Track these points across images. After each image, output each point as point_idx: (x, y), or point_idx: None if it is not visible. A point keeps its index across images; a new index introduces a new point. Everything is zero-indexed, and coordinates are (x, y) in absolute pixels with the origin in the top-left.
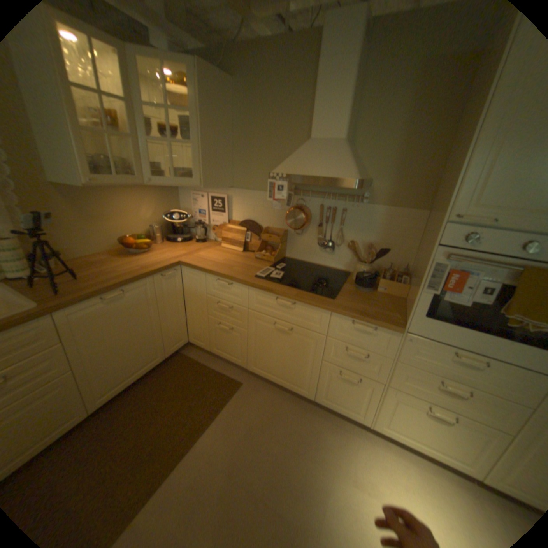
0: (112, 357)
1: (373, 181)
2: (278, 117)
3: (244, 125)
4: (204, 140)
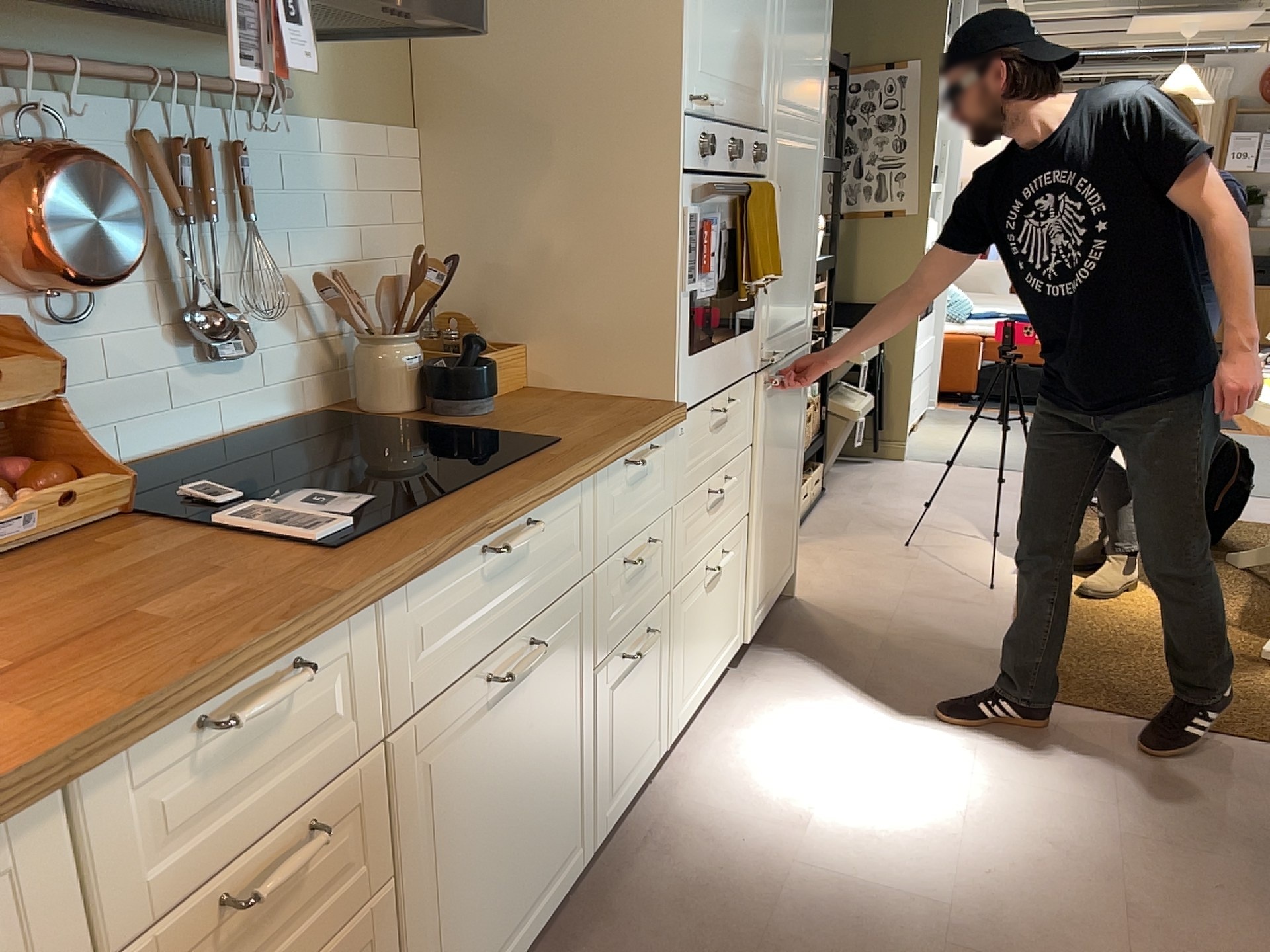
0: None
1: None
2: None
3: None
4: None
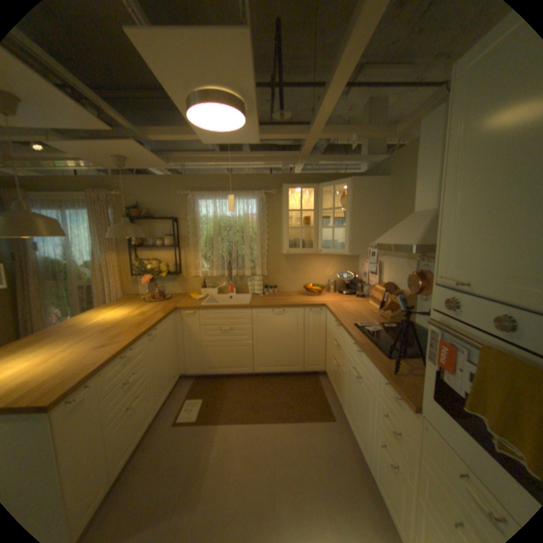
0: (270, 347)
1: None
2: (413, 196)
3: (394, 207)
4: (354, 223)
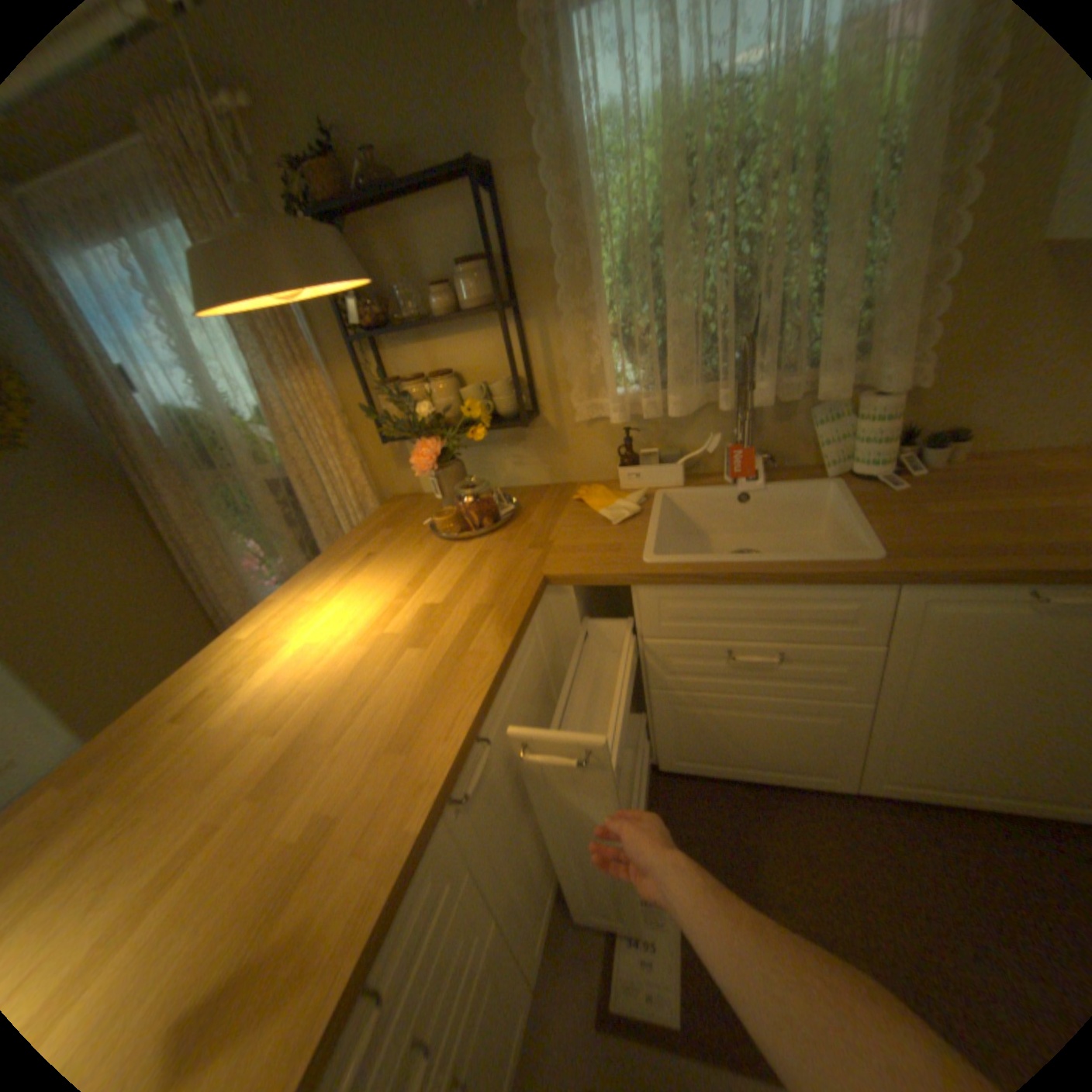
0: (970, 730)
1: None
2: None
3: None
4: None
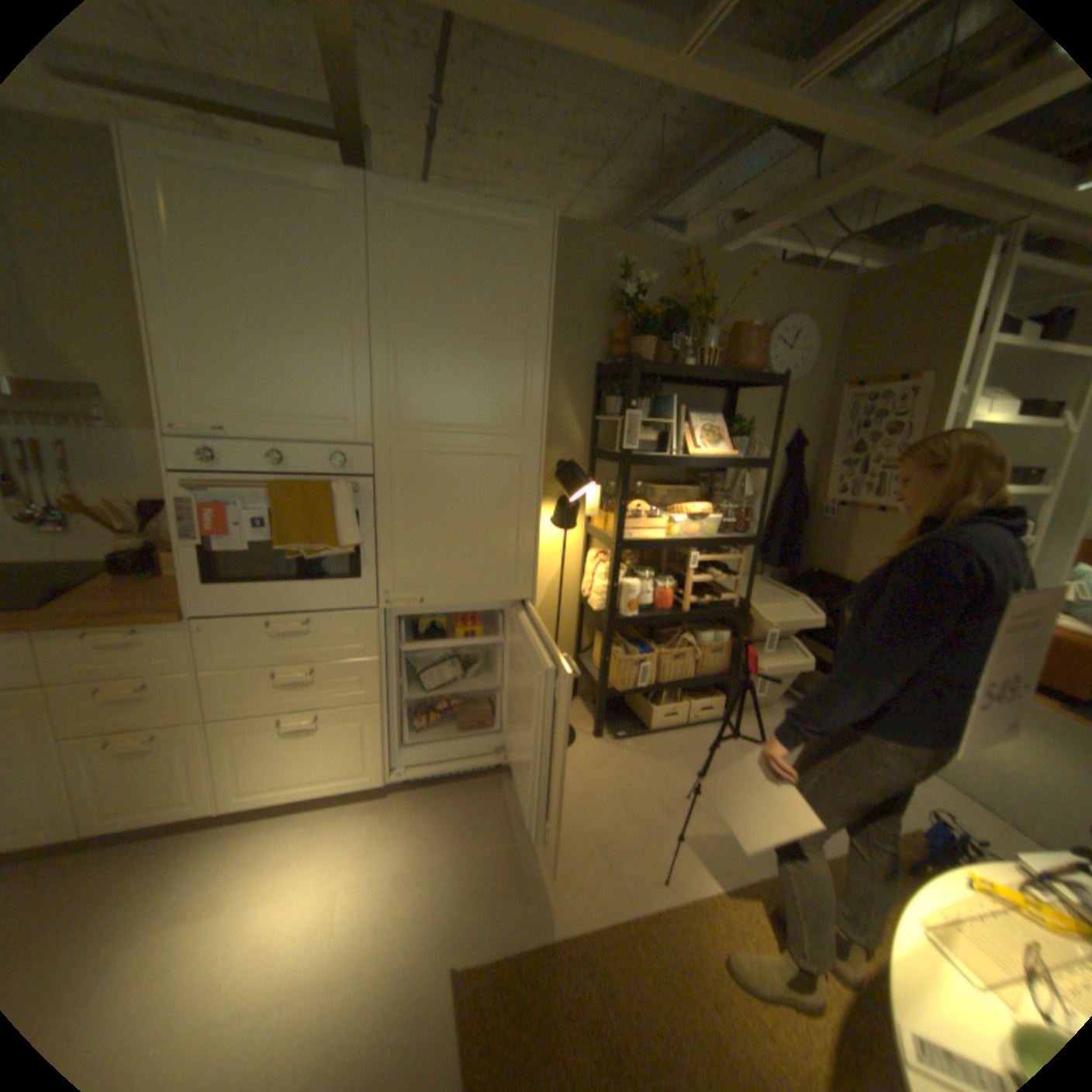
0: None
1: (100, 390)
2: None
3: None
4: None
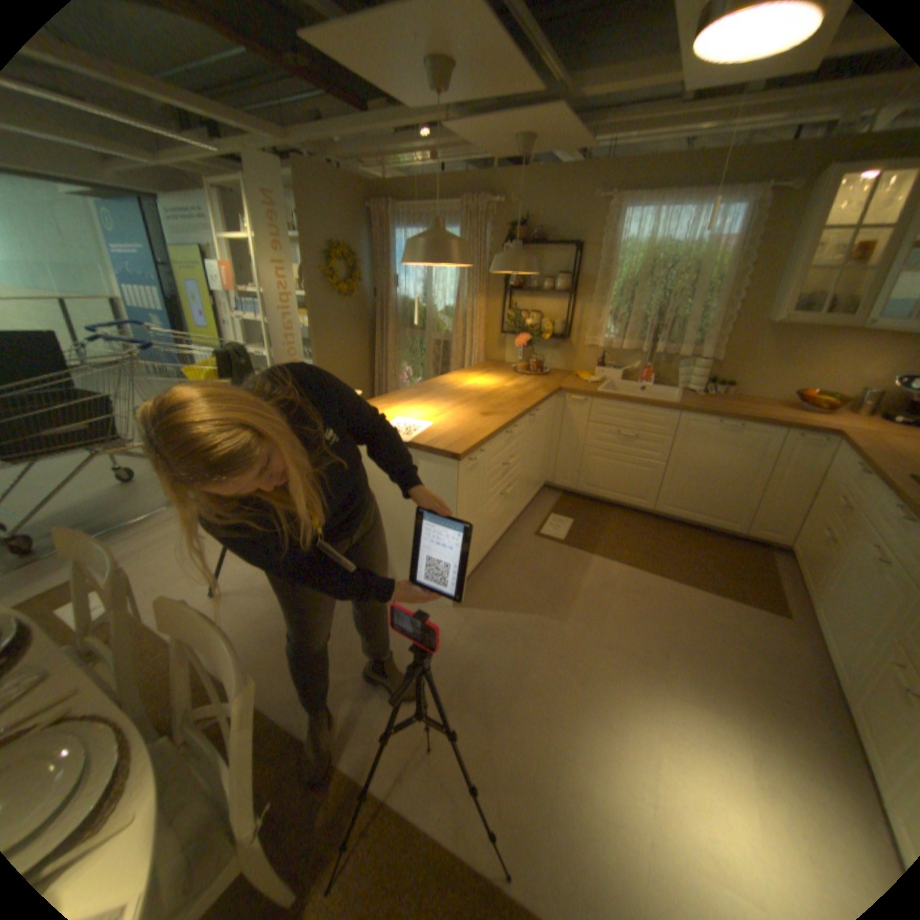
0: (696, 480)
1: None
2: None
3: None
4: None
